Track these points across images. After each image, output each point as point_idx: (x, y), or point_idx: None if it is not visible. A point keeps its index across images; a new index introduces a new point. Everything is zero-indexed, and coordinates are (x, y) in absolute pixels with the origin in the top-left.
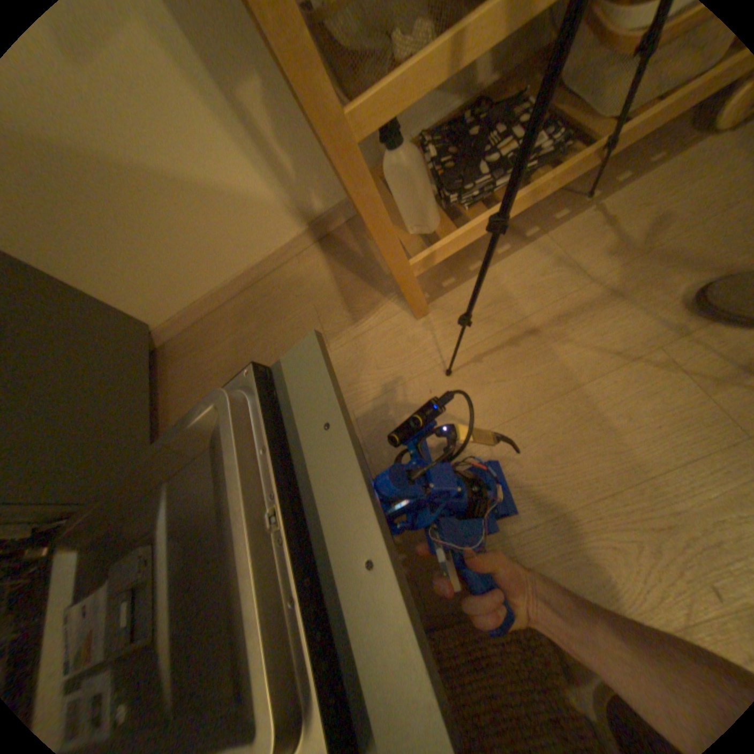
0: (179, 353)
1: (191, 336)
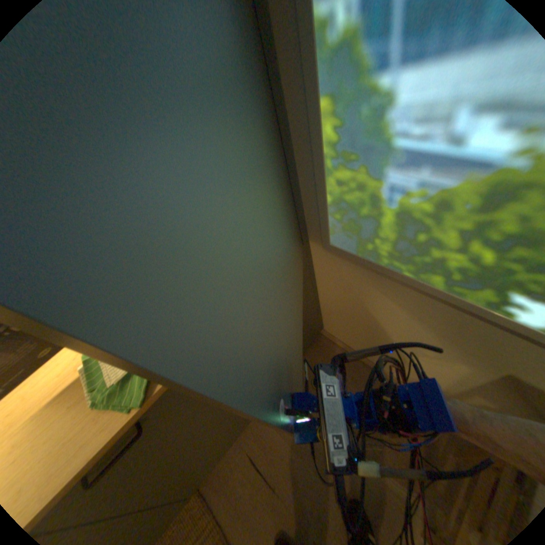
0: (320, 349)
1: (331, 350)
